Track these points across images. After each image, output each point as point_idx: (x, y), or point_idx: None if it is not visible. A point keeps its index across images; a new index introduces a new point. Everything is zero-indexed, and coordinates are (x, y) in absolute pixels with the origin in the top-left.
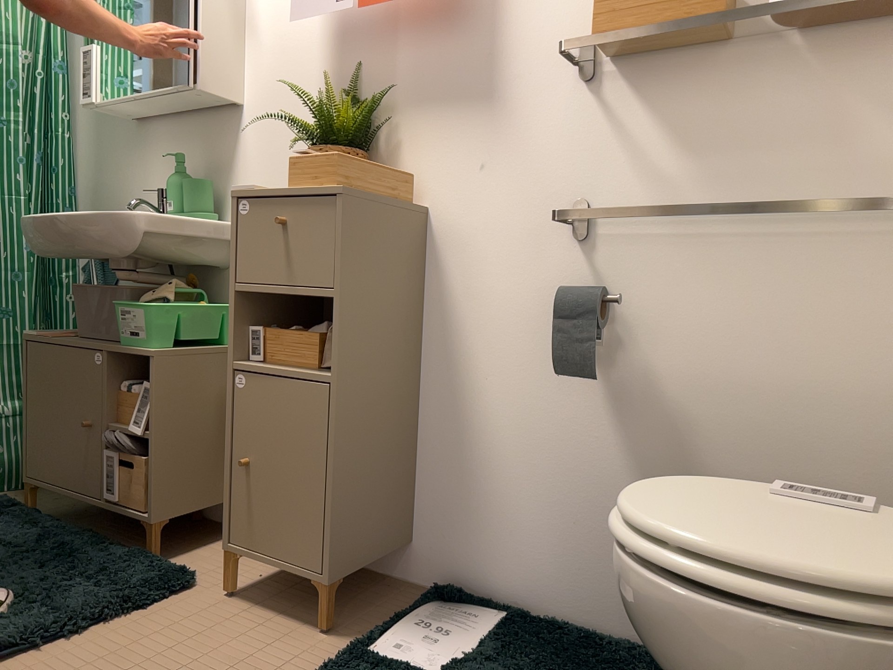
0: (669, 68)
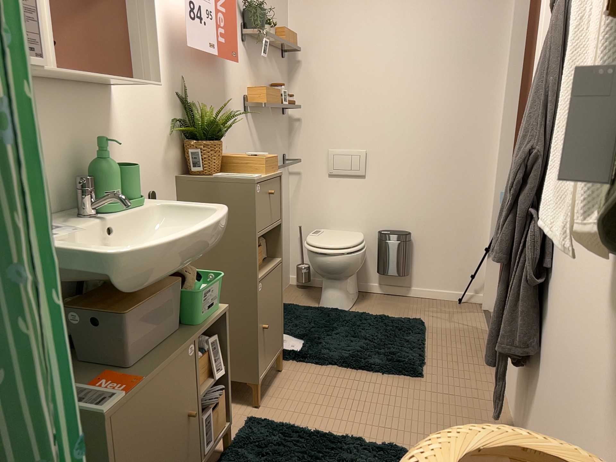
0: (259, 117)
